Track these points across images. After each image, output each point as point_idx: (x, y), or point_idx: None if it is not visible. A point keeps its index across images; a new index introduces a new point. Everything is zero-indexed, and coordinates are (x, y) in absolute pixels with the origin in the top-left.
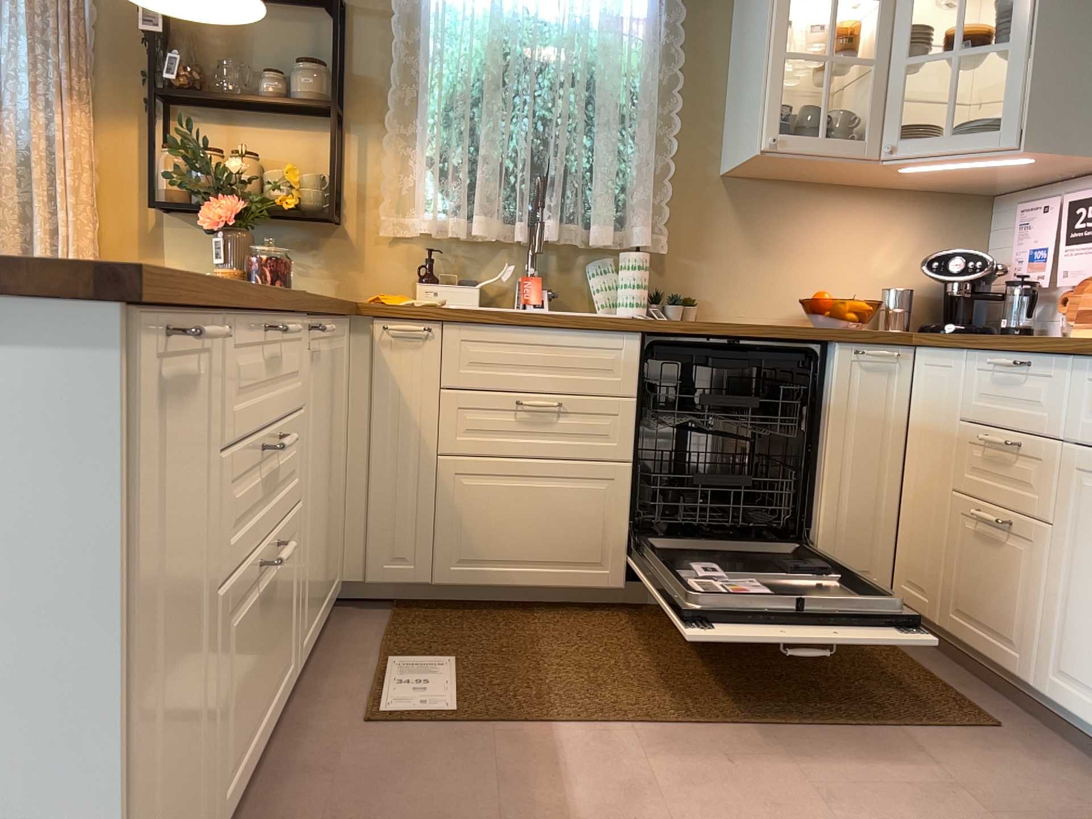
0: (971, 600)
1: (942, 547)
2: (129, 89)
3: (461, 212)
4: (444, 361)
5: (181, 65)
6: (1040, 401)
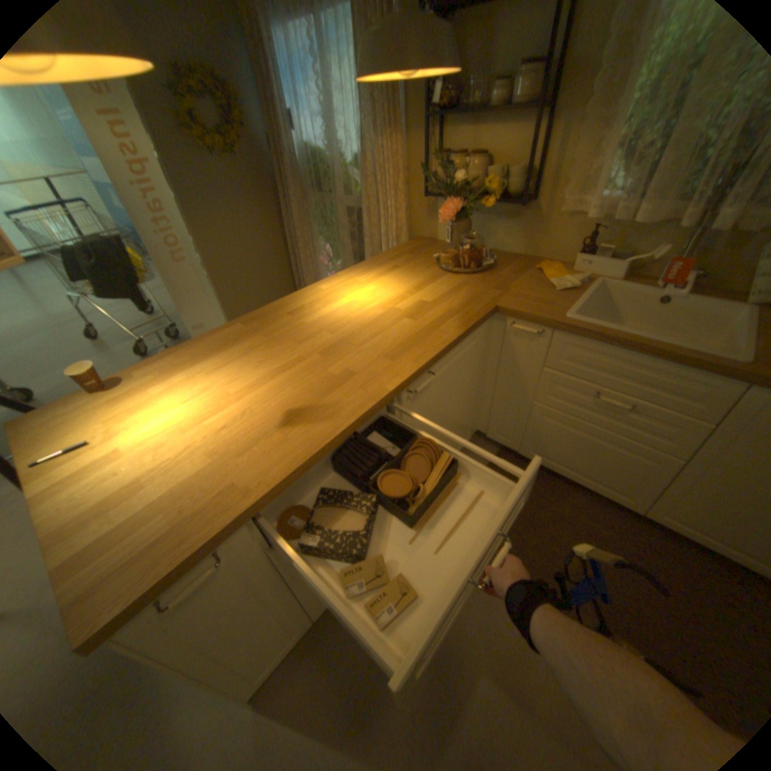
0: None
1: None
2: (420, 104)
3: (635, 193)
4: (550, 352)
5: (442, 84)
6: None
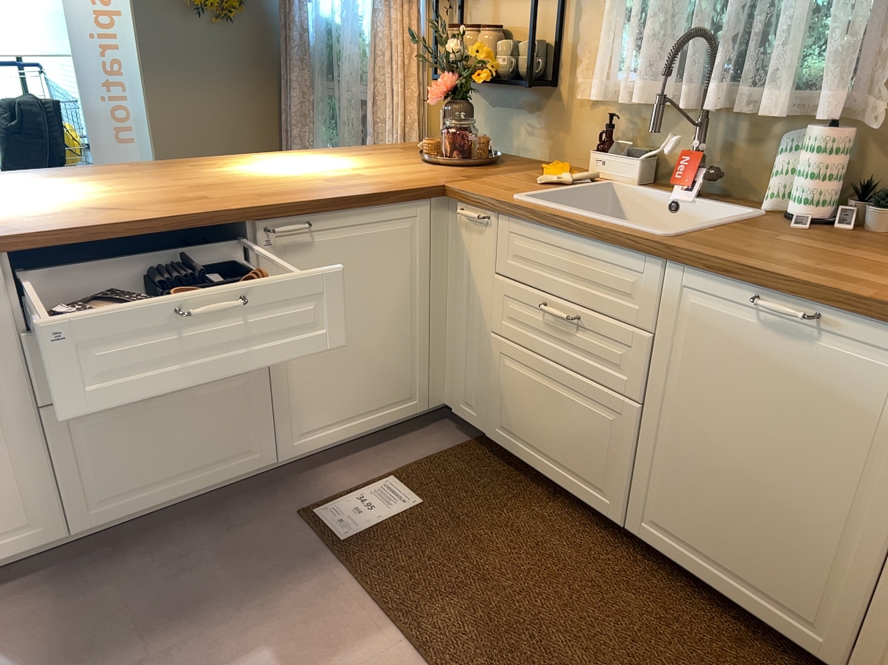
0: None
1: None
2: None
3: (636, 75)
4: (498, 248)
5: None
6: None
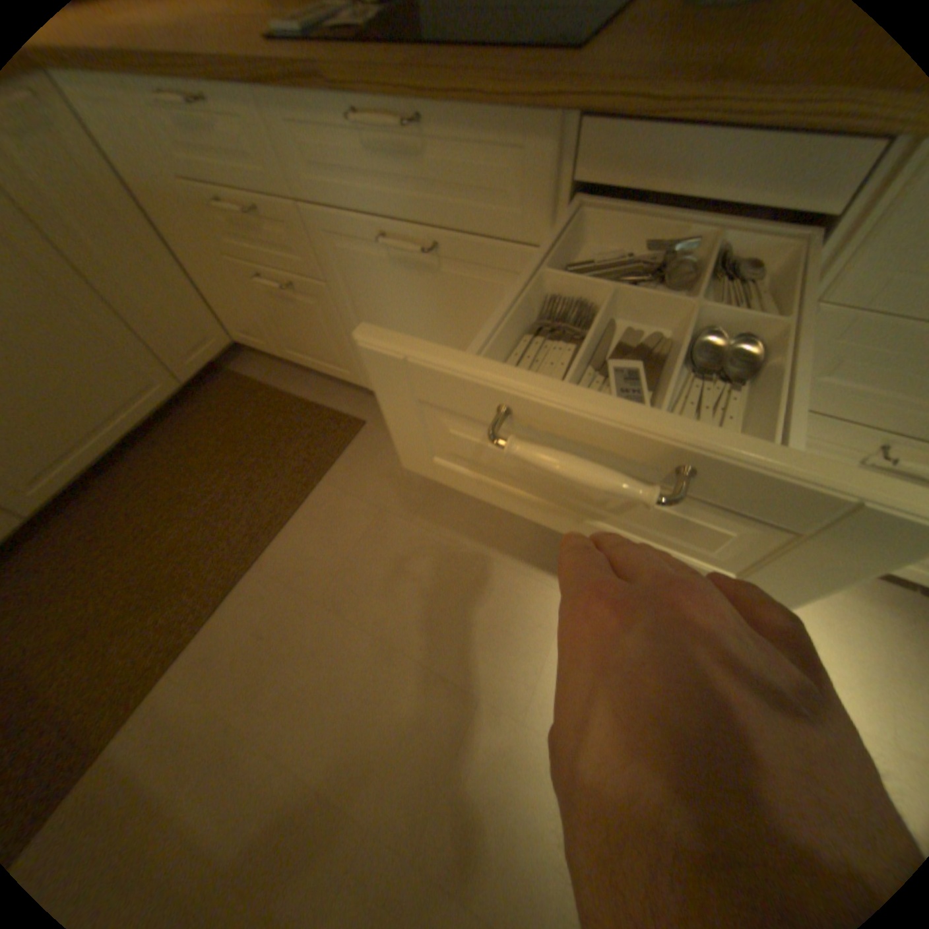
0: (290, 340)
1: (242, 305)
2: None
3: None
4: None
5: None
6: (238, 151)
